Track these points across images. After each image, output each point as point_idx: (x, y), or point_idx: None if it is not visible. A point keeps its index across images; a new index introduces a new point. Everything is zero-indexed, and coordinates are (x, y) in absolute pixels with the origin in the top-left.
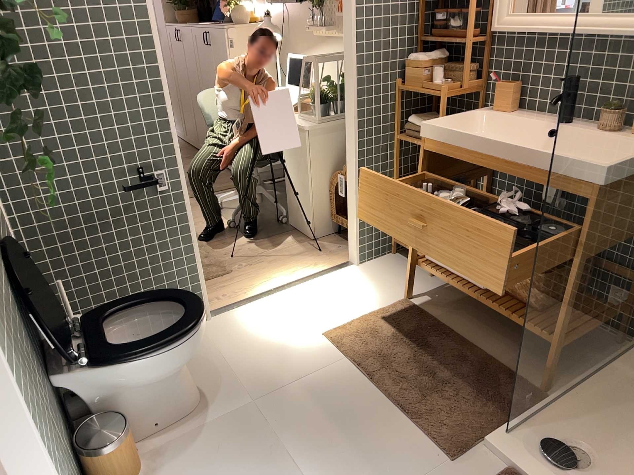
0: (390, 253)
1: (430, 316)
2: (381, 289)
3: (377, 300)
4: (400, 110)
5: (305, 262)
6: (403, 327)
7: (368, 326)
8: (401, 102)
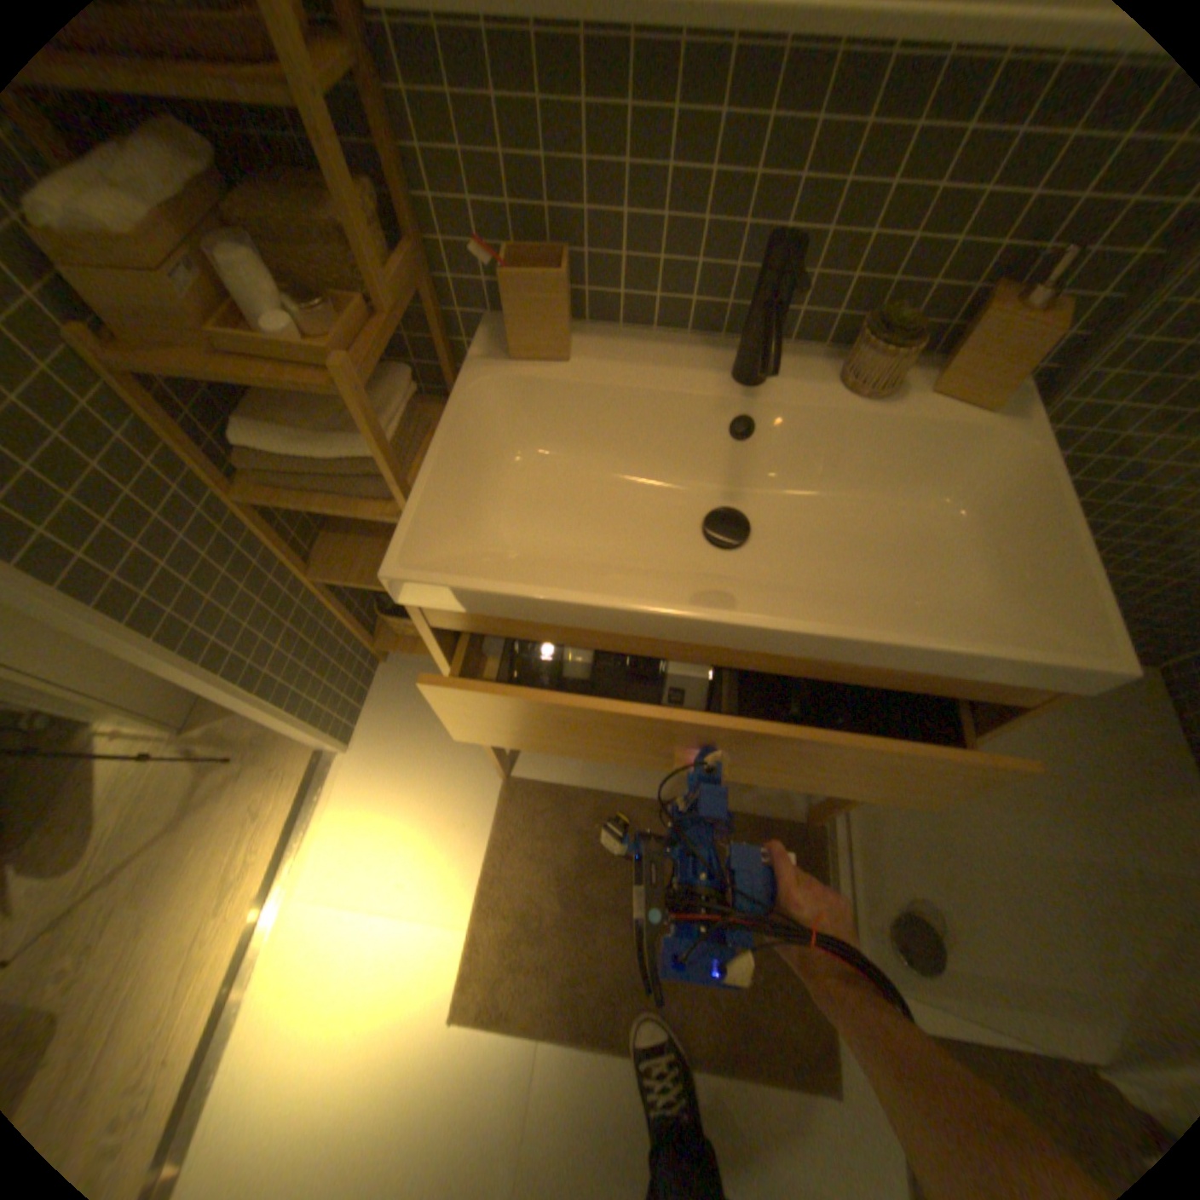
0: (374, 668)
1: (572, 794)
2: (438, 785)
3: (457, 825)
4: (171, 435)
5: (217, 829)
6: (556, 865)
7: (501, 918)
8: (150, 409)
